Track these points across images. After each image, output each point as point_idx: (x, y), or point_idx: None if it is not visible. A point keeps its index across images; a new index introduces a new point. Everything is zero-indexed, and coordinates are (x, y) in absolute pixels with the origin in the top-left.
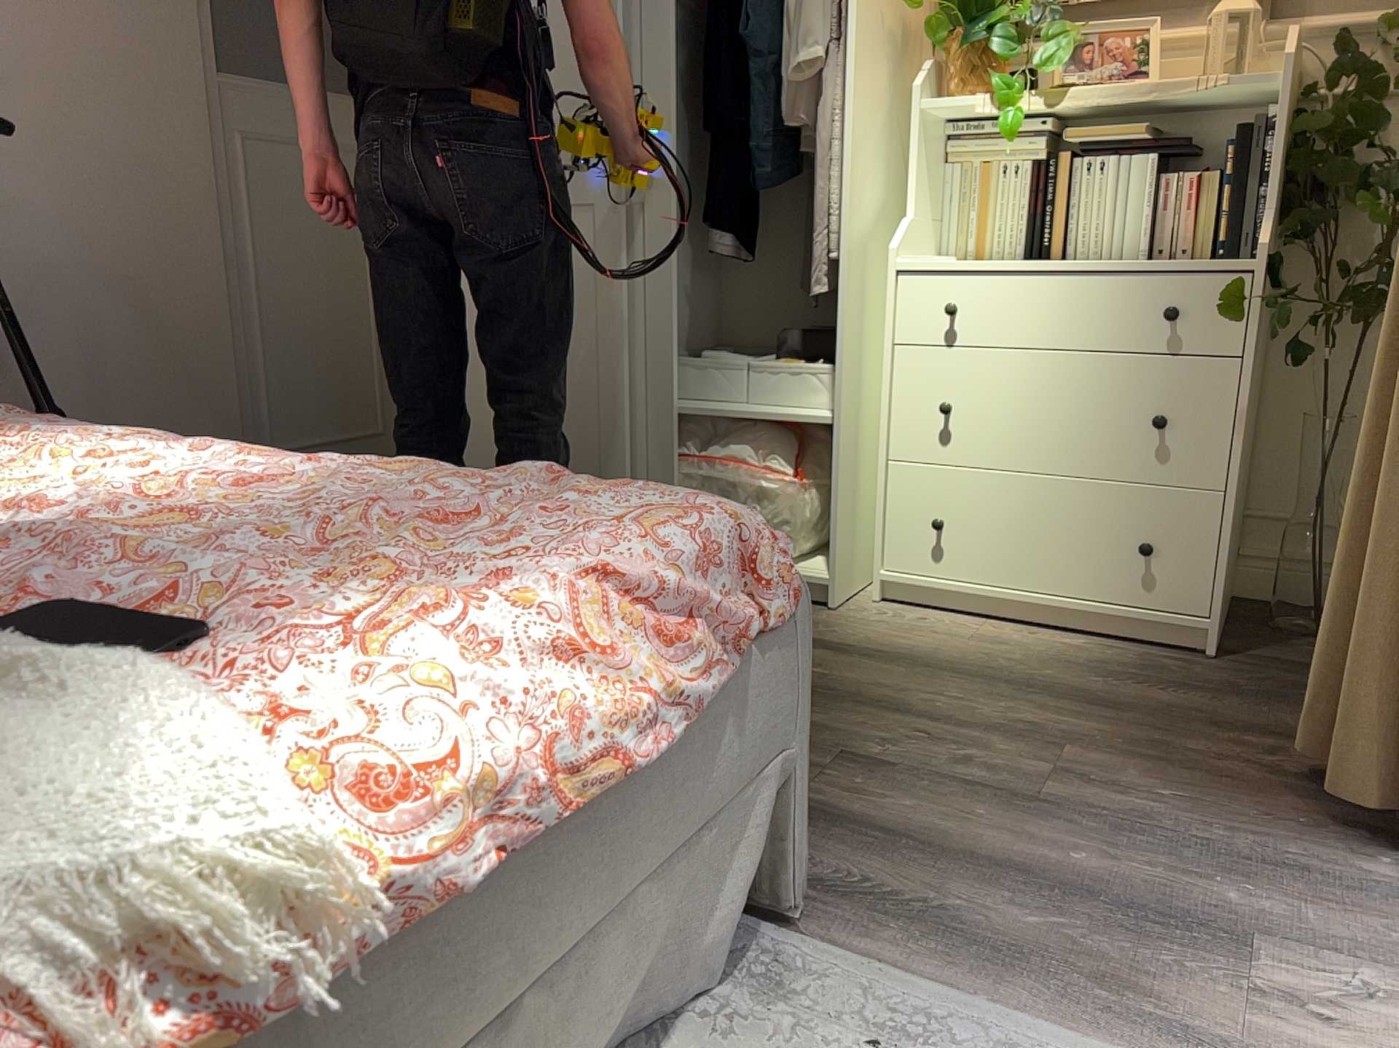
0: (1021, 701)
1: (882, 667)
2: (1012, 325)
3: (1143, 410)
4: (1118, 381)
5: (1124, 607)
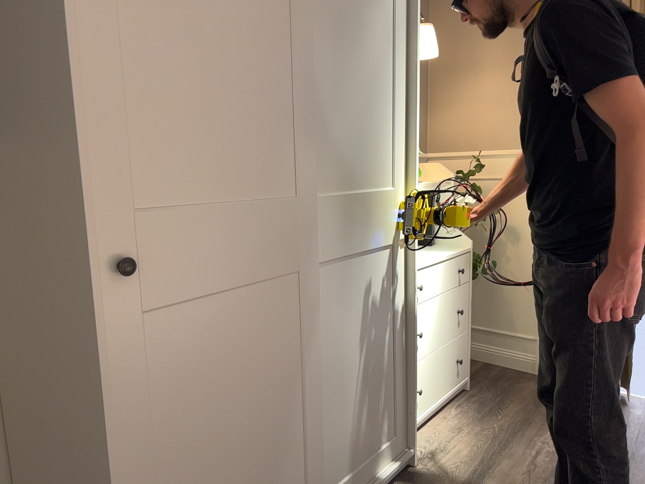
0: (529, 438)
1: (499, 465)
2: (431, 288)
3: (456, 308)
4: (452, 300)
5: (455, 388)
